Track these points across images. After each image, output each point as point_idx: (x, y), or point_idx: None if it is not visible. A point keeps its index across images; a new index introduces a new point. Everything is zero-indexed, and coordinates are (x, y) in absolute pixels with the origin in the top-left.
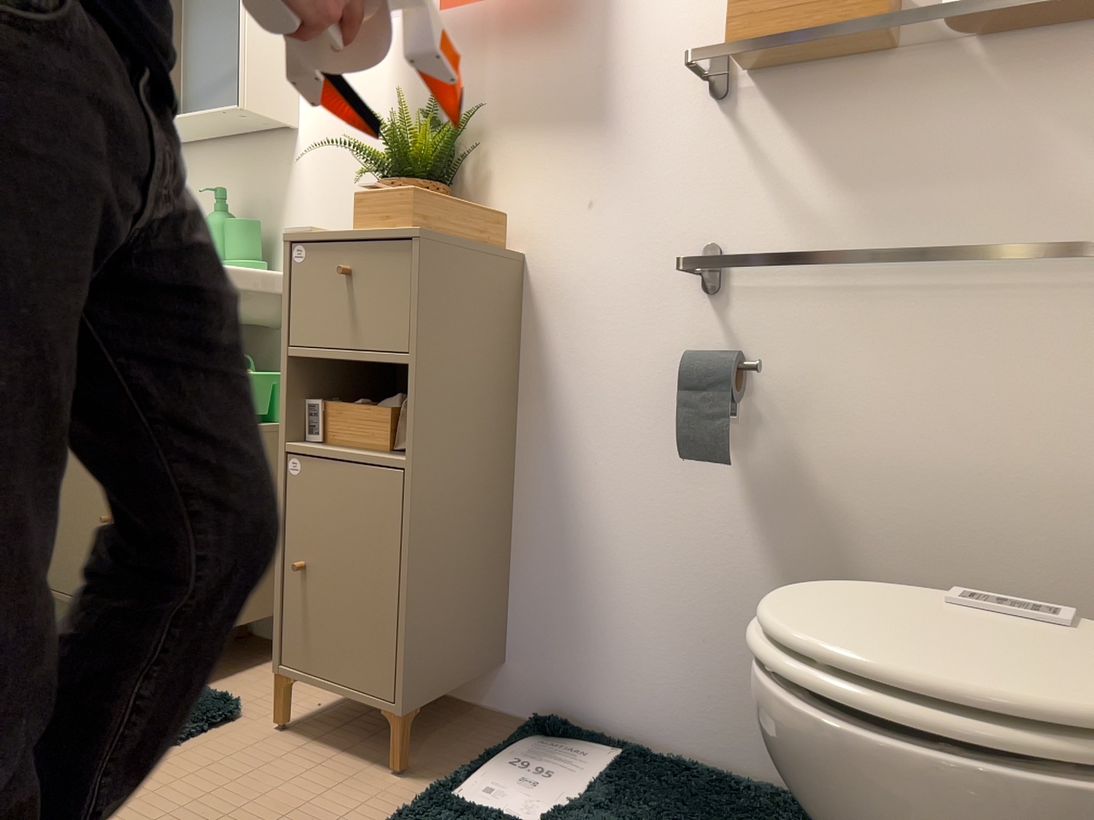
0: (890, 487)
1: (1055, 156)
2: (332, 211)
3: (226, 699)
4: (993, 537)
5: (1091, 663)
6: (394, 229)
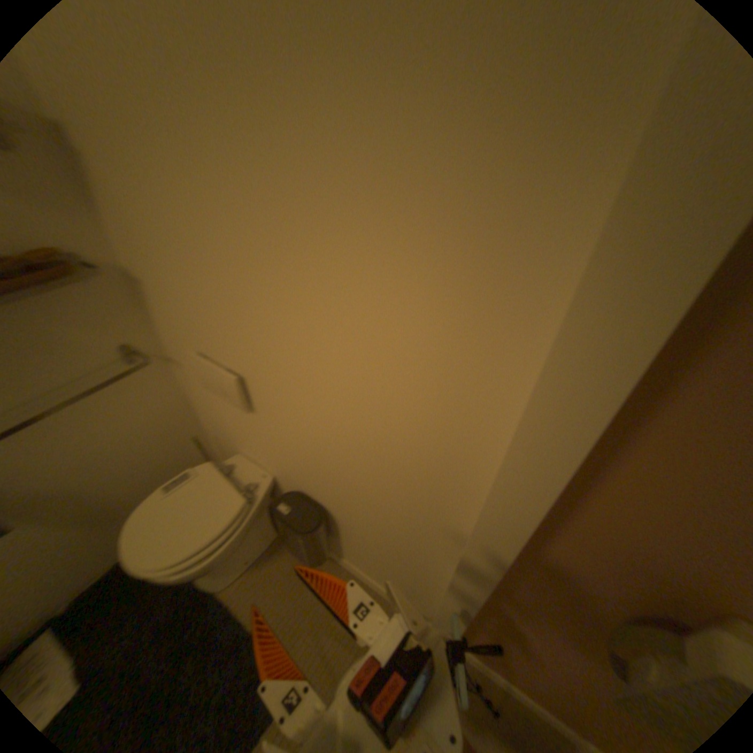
0: (77, 472)
1: (55, 336)
2: None
3: None
4: (126, 455)
5: (213, 491)
6: None
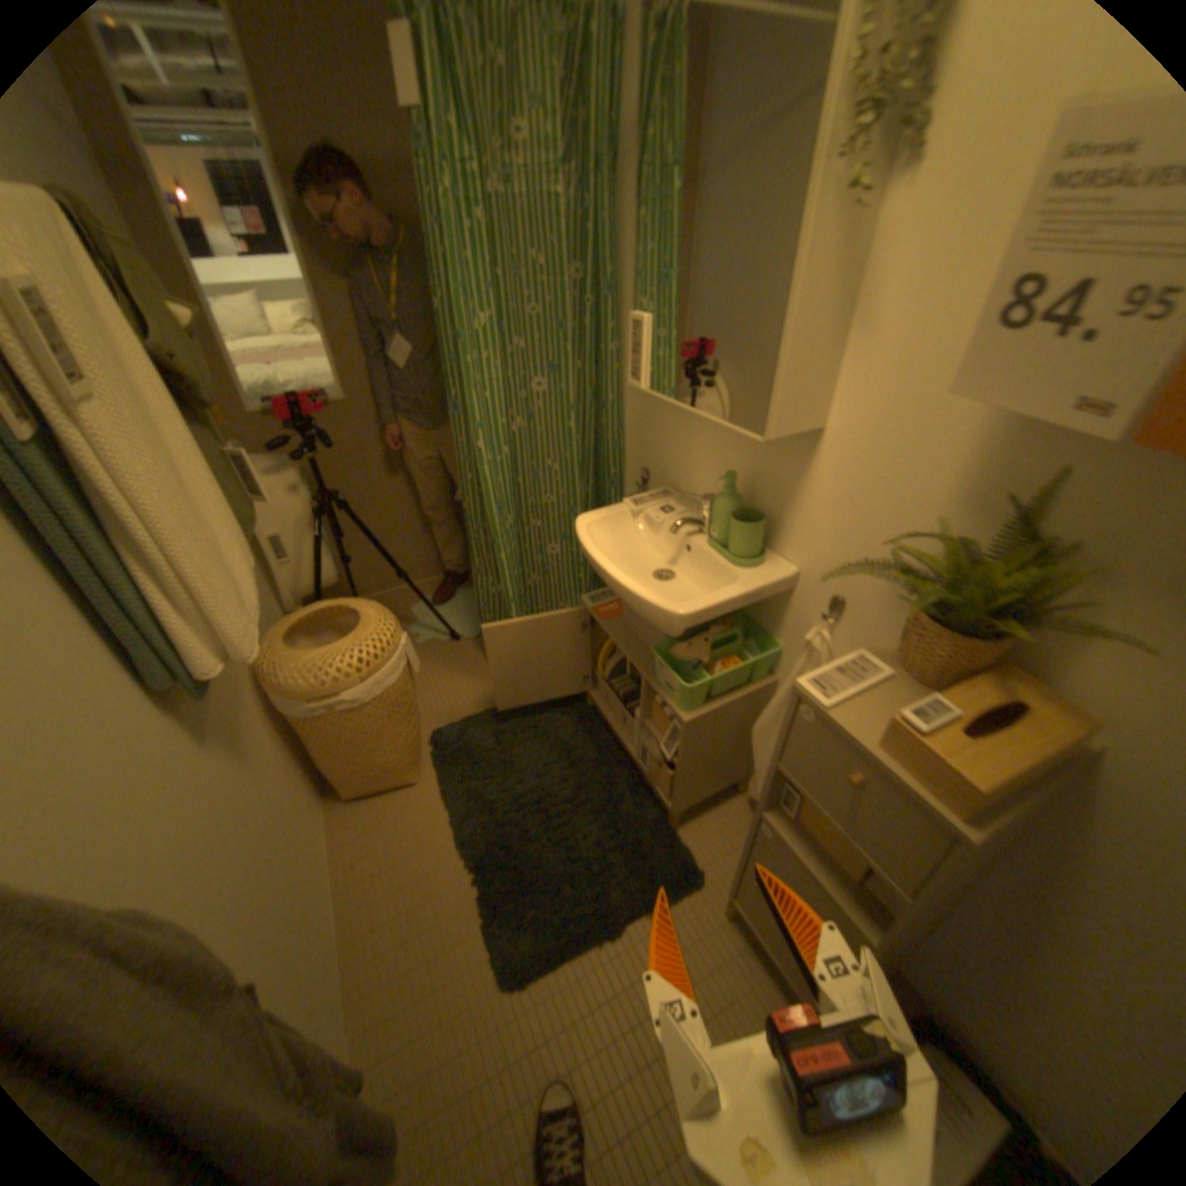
0: None
1: None
2: (847, 535)
3: (698, 877)
4: None
5: None
6: (942, 807)
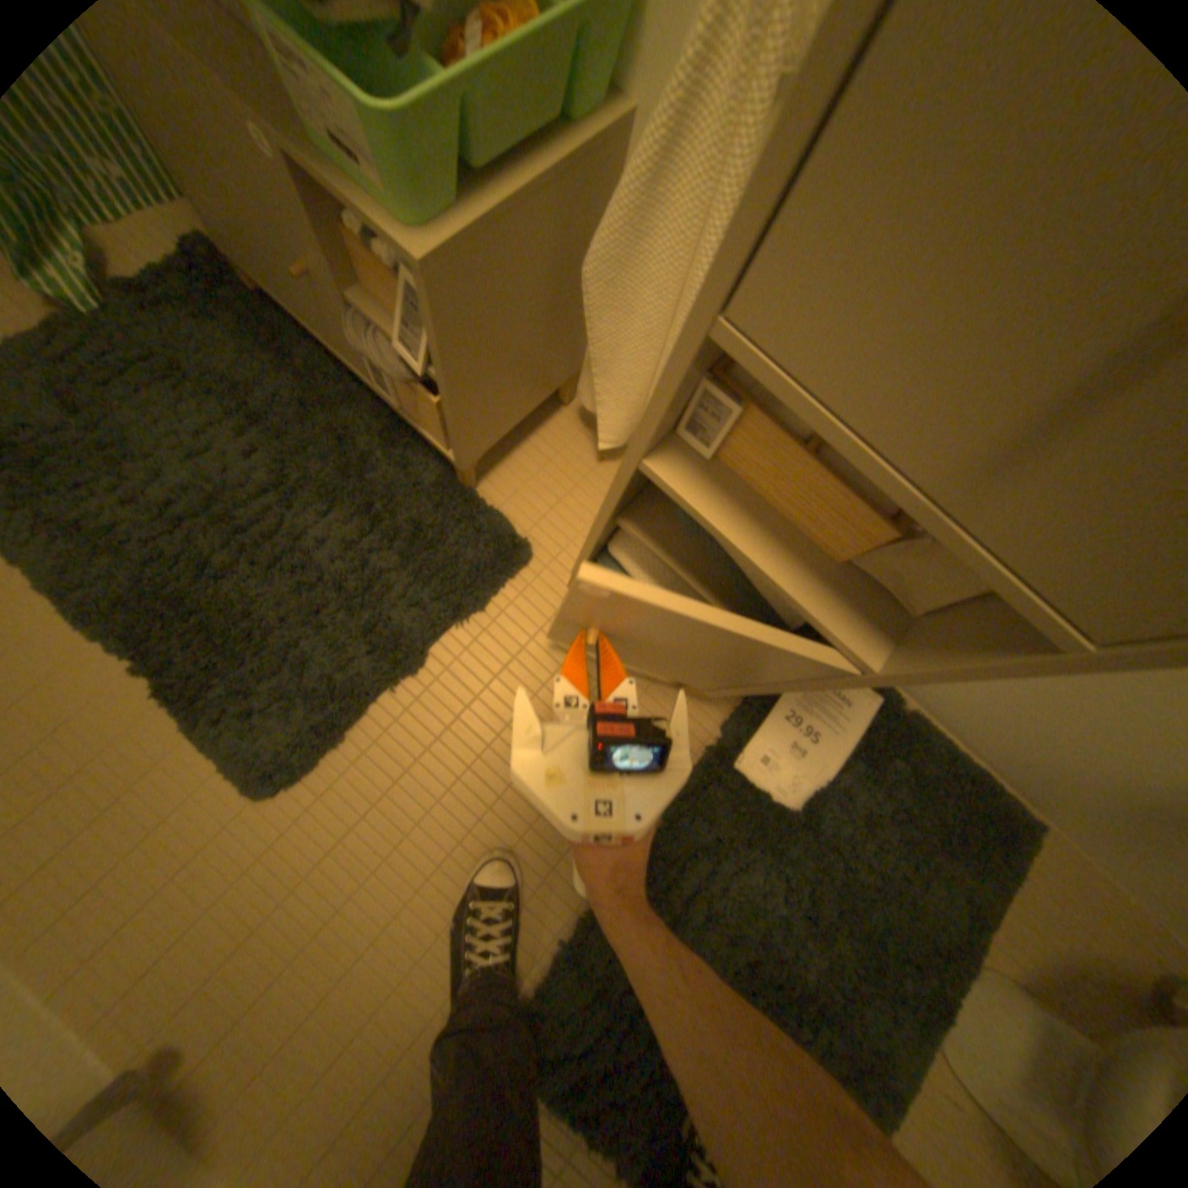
0: None
1: None
2: None
3: (521, 549)
4: None
5: None
6: None
